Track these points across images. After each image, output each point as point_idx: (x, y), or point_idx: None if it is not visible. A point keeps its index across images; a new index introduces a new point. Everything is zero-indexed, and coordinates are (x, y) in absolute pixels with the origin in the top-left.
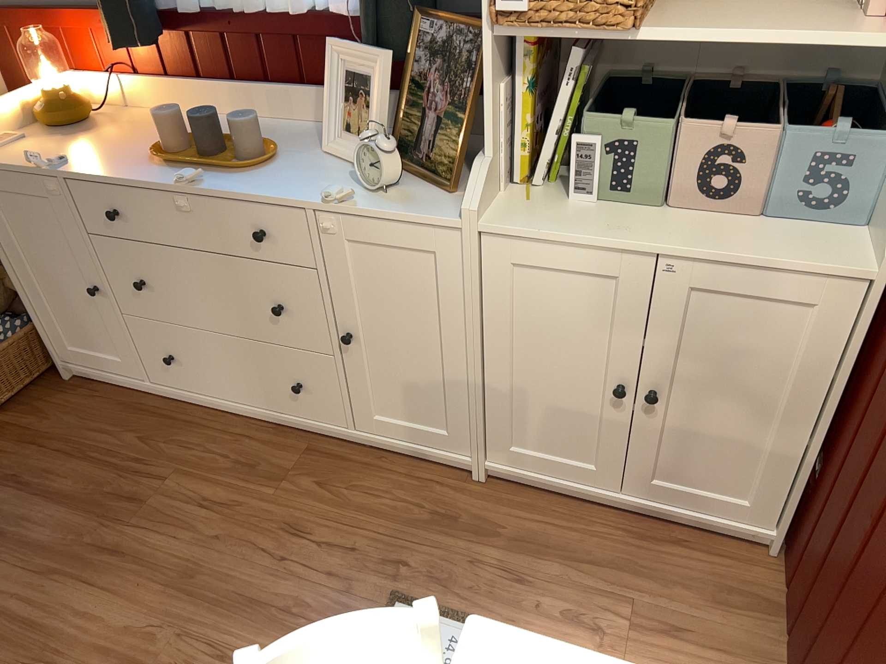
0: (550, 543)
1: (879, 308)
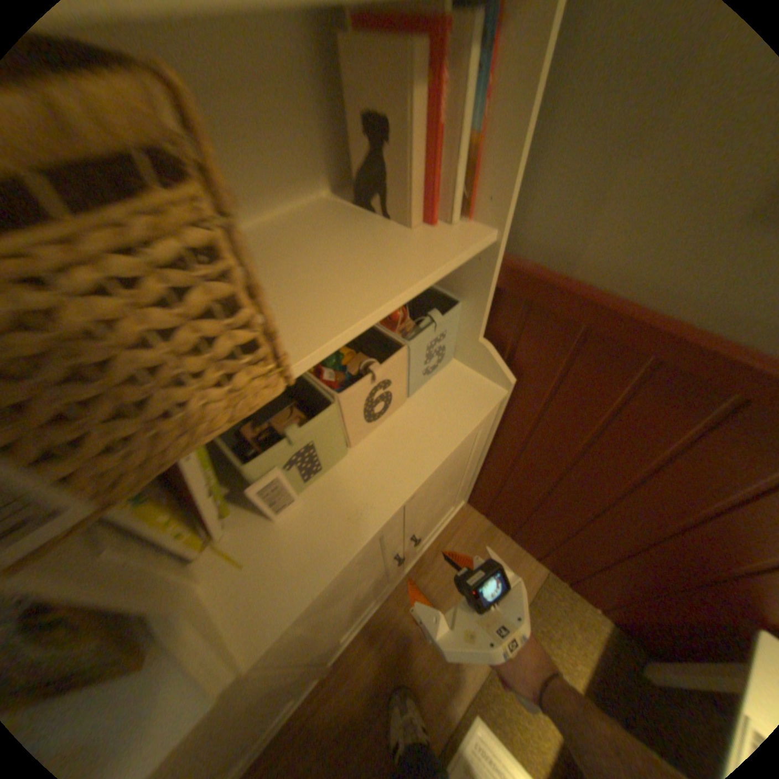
0: (408, 645)
1: (513, 402)
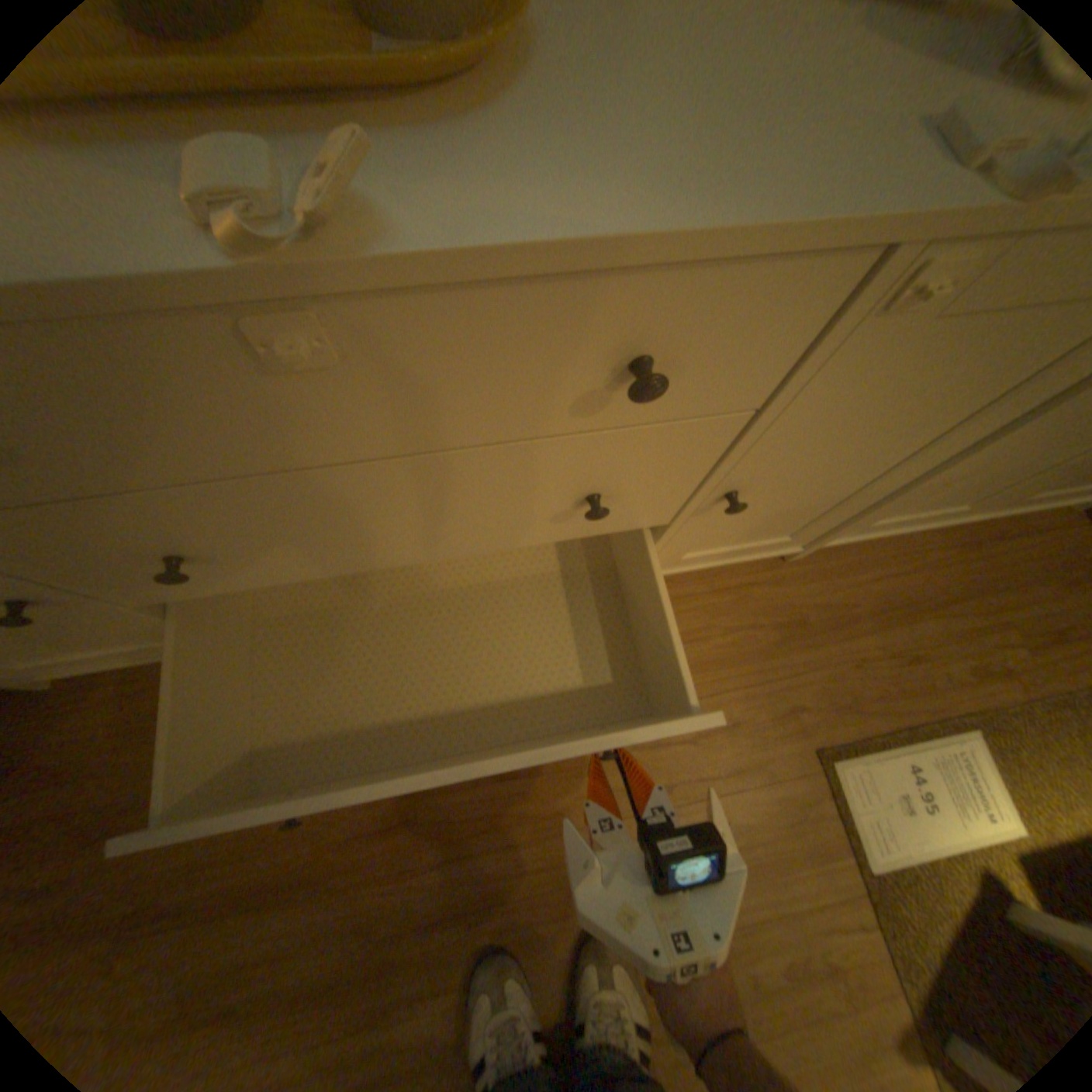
0: (911, 605)
1: None
